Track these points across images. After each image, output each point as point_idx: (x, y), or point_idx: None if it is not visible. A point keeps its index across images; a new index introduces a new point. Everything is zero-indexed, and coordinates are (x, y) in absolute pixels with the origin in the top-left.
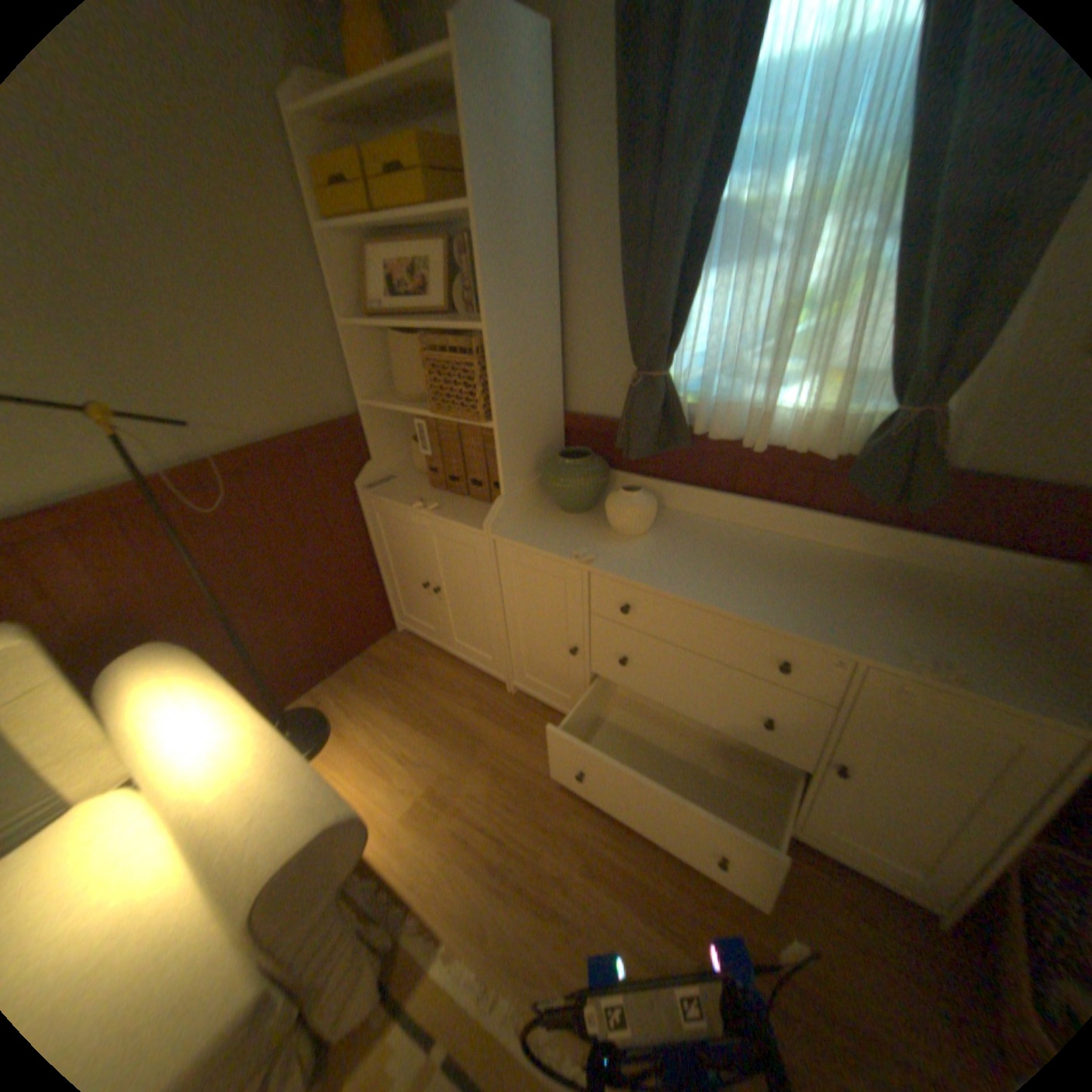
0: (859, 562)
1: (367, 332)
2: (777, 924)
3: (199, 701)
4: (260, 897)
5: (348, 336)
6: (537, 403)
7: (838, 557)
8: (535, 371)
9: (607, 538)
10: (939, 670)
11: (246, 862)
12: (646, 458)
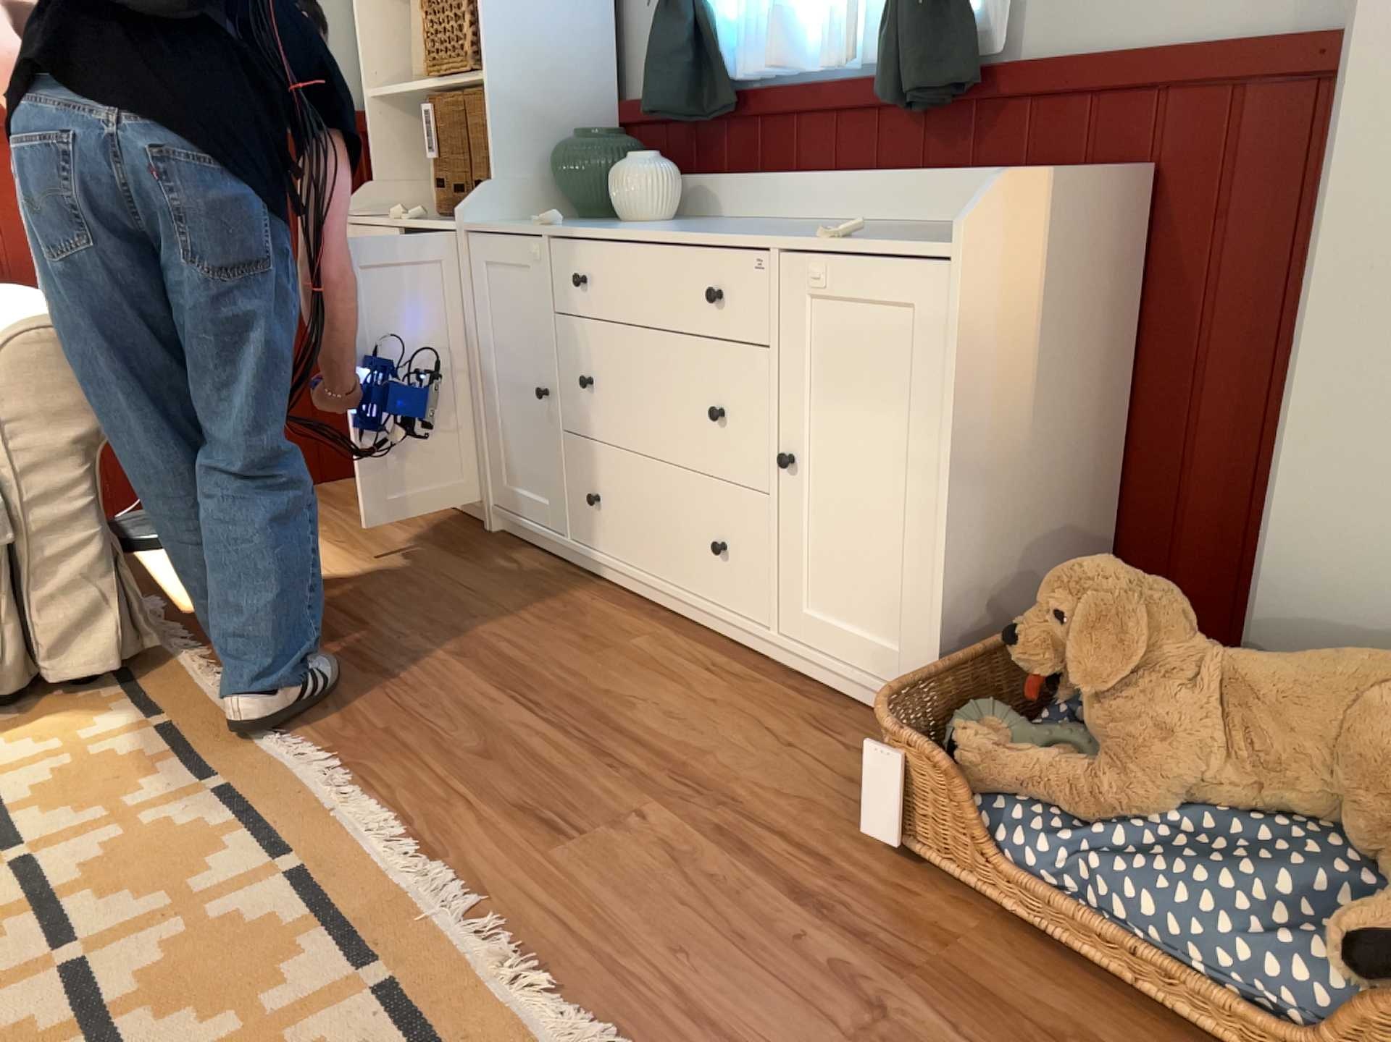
0: (904, 226)
1: (390, 8)
2: (680, 715)
3: (41, 299)
4: (9, 354)
5: (362, 7)
6: (558, 70)
7: (882, 226)
8: (556, 23)
9: (600, 224)
10: (839, 236)
11: (10, 332)
12: (668, 120)
